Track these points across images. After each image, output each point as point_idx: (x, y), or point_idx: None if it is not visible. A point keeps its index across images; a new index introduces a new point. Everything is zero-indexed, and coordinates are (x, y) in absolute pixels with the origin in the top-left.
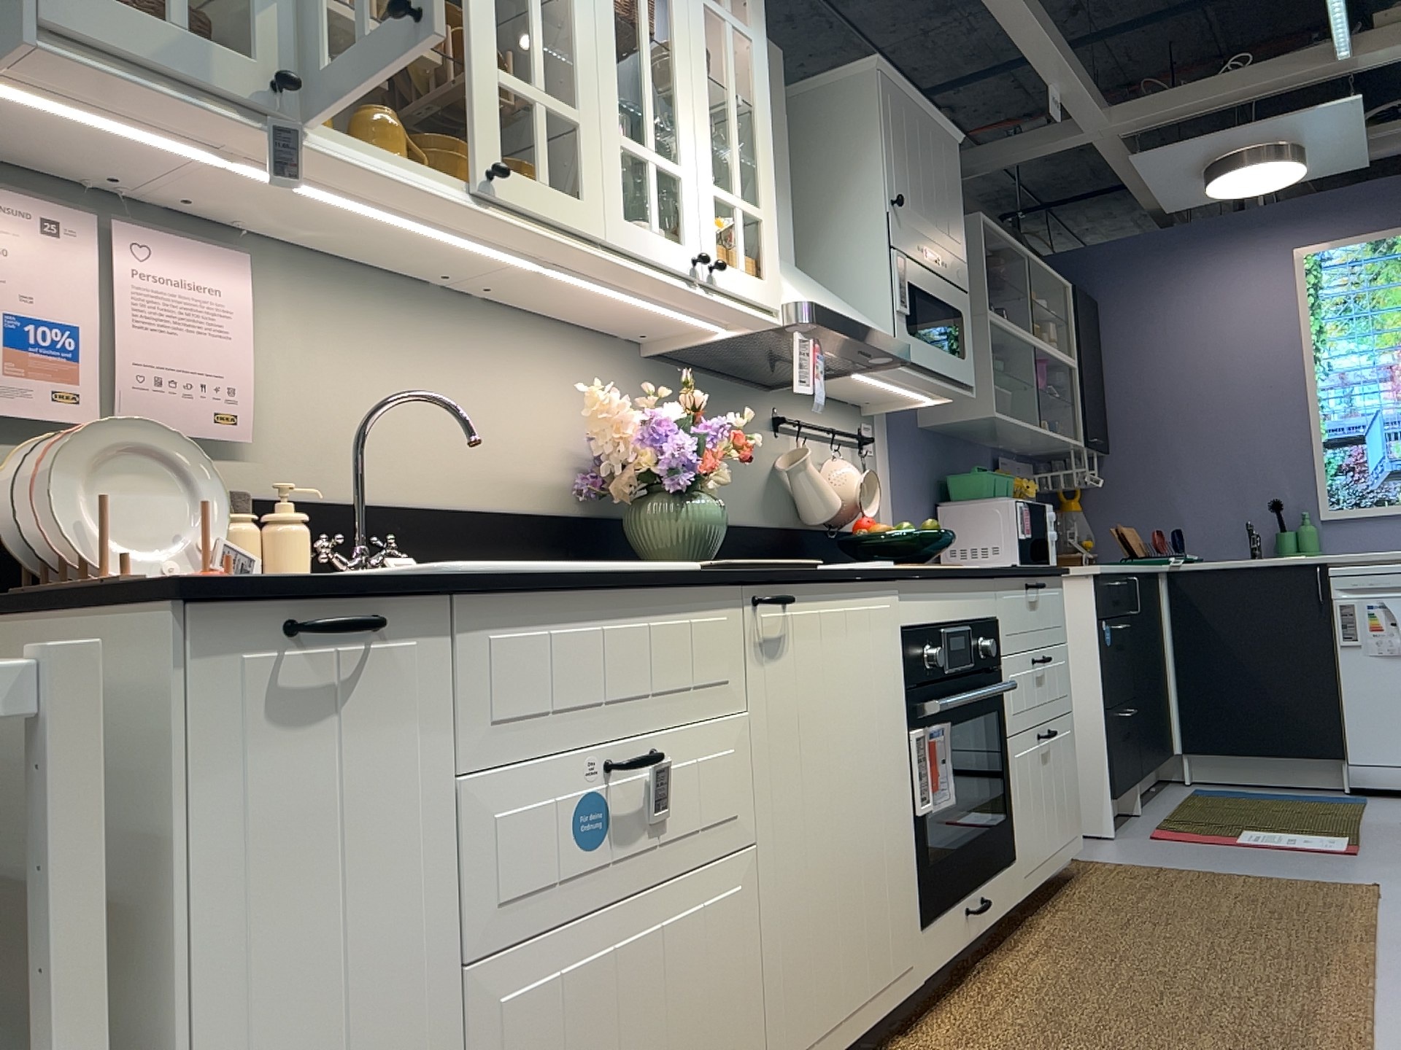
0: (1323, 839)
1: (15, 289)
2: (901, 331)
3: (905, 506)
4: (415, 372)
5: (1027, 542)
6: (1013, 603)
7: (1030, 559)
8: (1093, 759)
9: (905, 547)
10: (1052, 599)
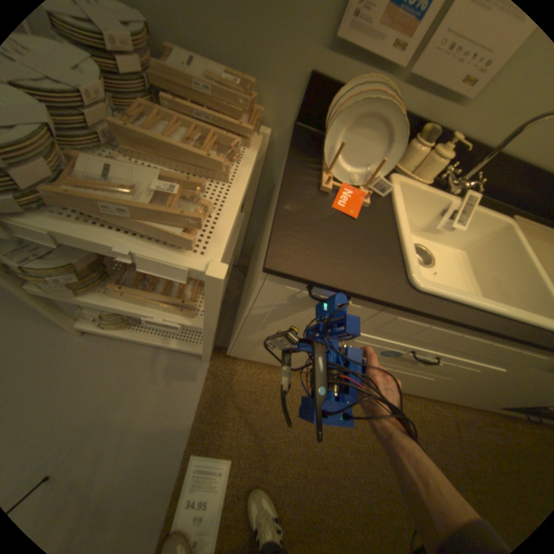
0: None
1: None
2: None
3: None
4: None
5: None
6: None
7: None
8: None
9: None
10: None
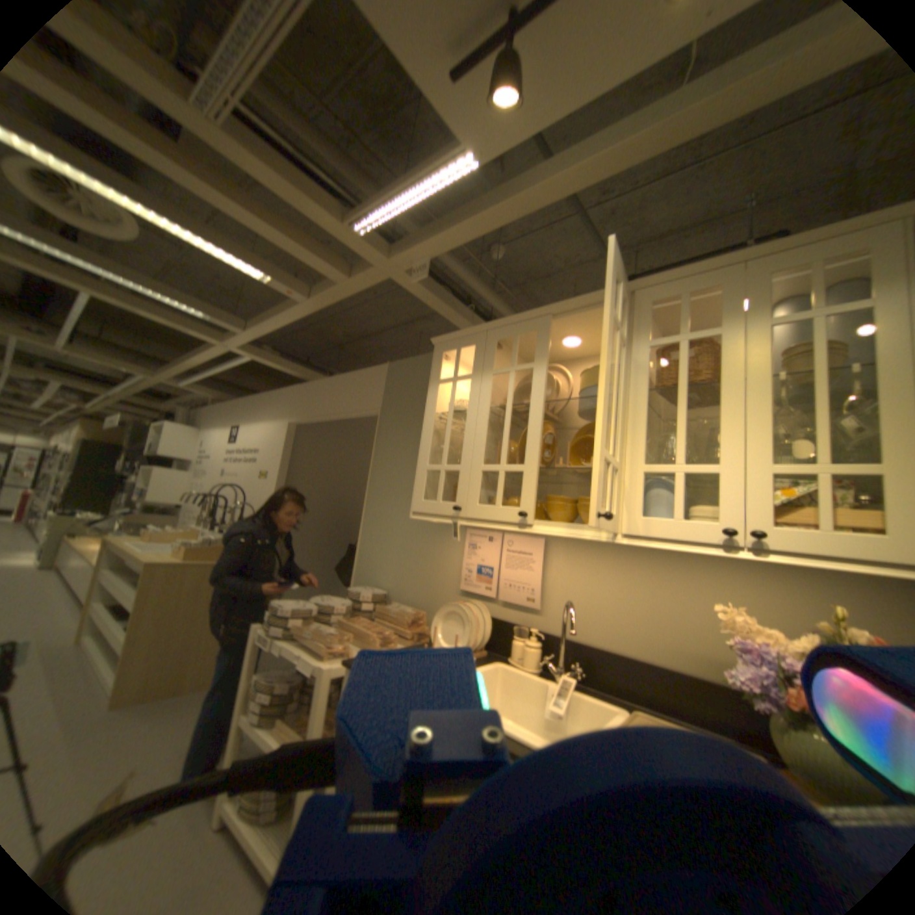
0: None
1: (482, 557)
2: None
3: None
4: (628, 584)
5: None
6: None
7: None
8: None
9: None
10: None
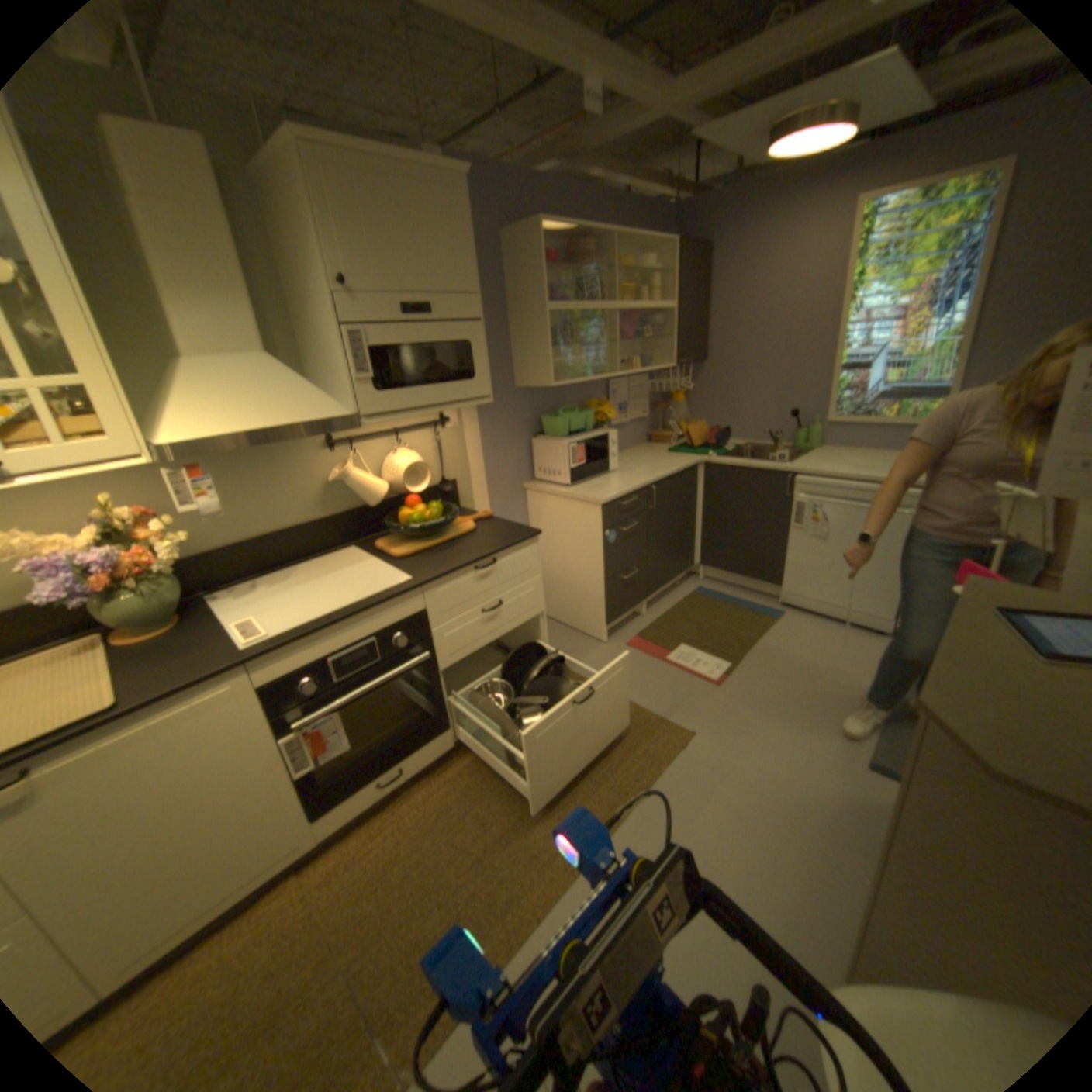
0: (714, 667)
1: None
2: (361, 396)
3: (492, 451)
4: None
5: (576, 470)
6: (448, 592)
7: (582, 478)
8: (597, 604)
9: (415, 530)
10: (515, 561)
